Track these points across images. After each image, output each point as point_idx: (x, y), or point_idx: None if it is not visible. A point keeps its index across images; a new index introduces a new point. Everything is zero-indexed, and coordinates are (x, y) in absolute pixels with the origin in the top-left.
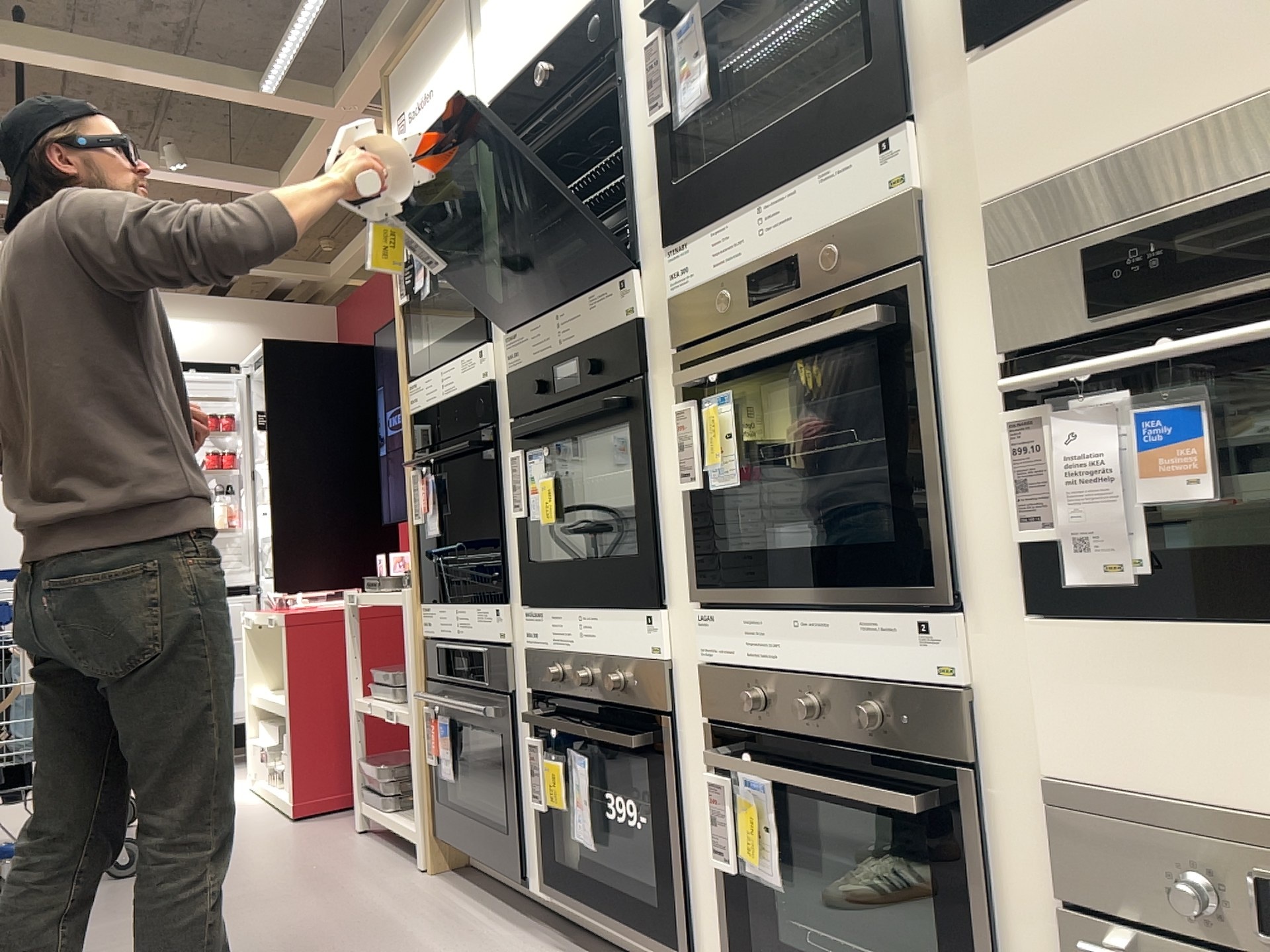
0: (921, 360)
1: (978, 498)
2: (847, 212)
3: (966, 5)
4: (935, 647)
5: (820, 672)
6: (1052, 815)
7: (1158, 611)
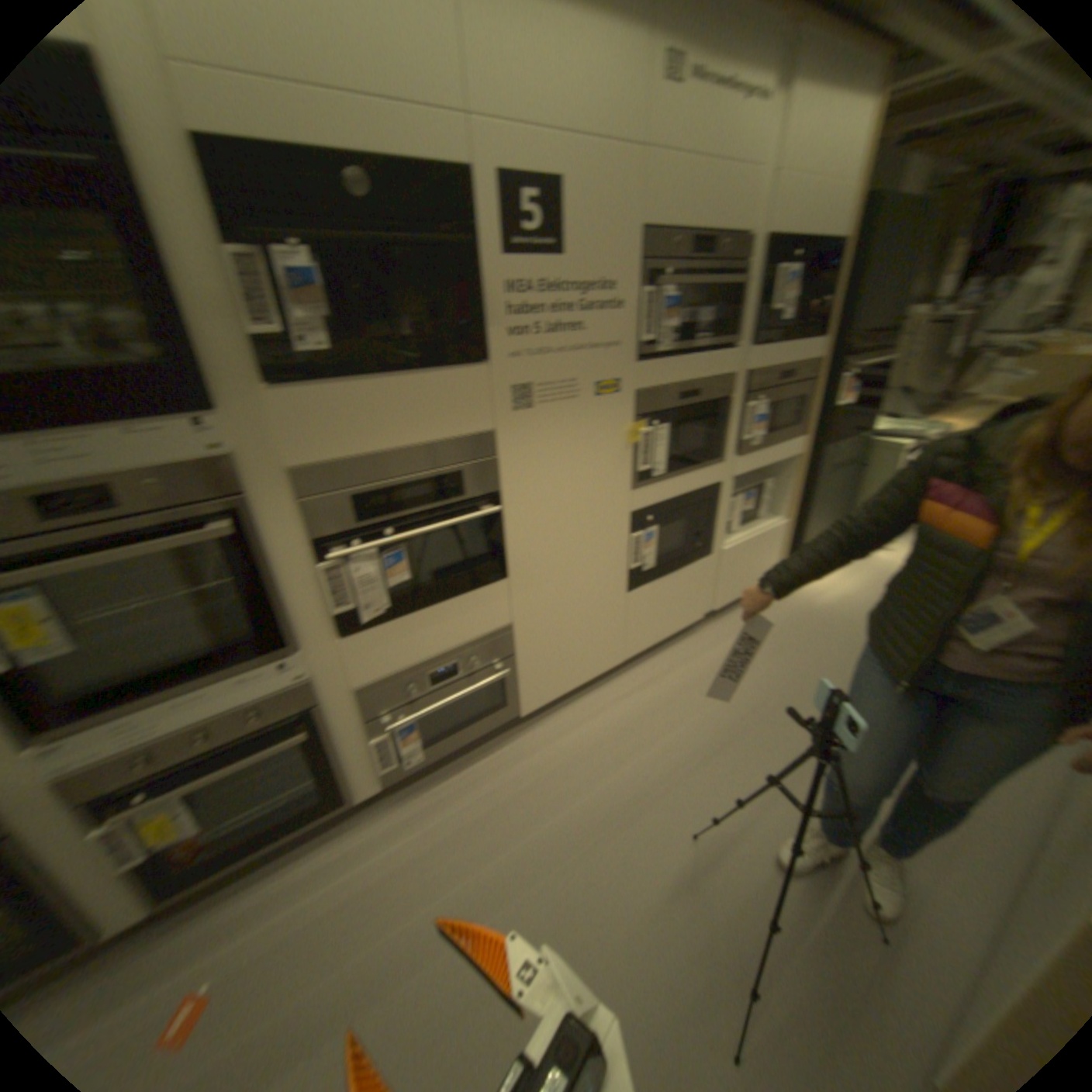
0: (248, 551)
1: (294, 606)
2: (158, 464)
3: (252, 356)
4: (282, 676)
5: (192, 727)
6: (352, 704)
7: (385, 622)
